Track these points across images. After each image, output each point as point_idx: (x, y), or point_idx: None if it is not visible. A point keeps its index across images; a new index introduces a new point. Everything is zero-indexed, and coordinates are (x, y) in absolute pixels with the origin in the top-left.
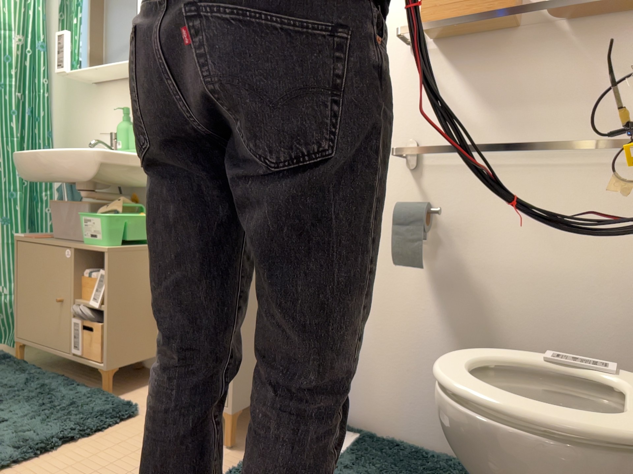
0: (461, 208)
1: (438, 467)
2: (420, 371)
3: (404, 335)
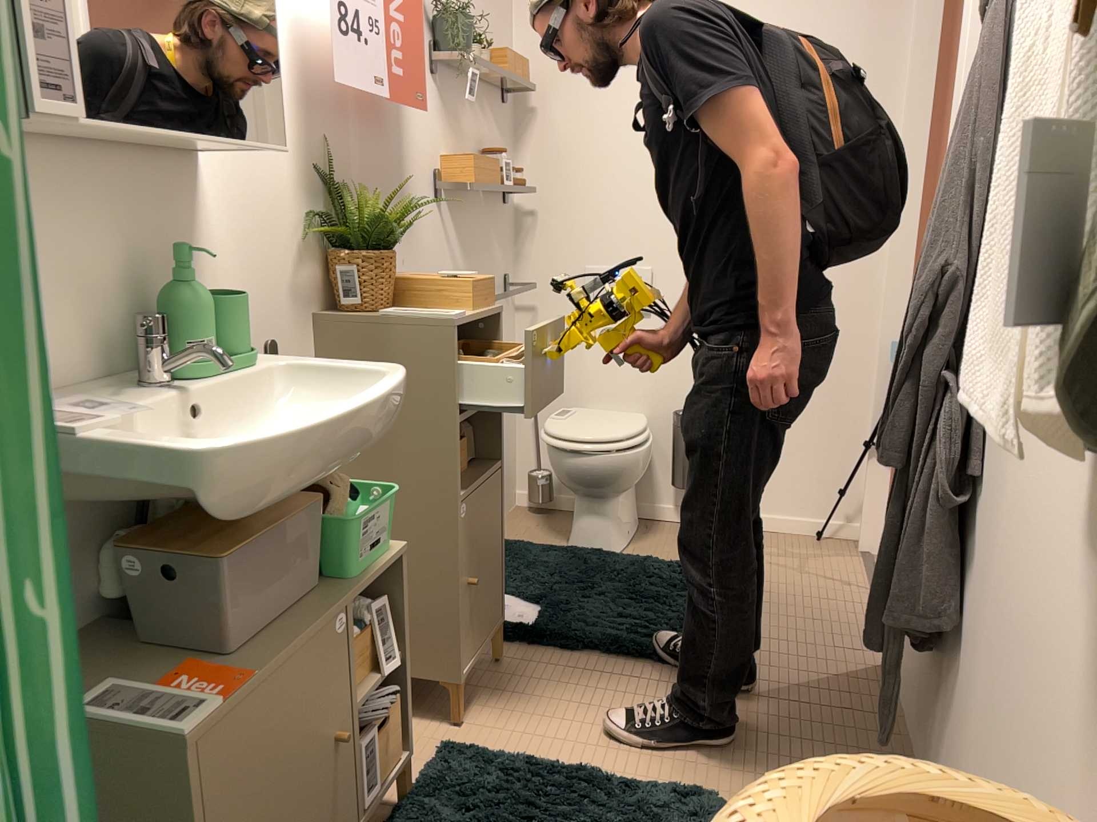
0: None
1: (506, 555)
2: None
3: None
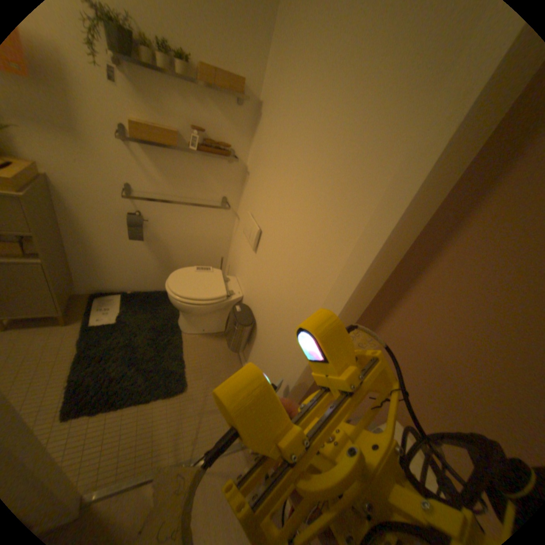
0: (156, 215)
1: (158, 300)
2: (143, 270)
3: (134, 260)
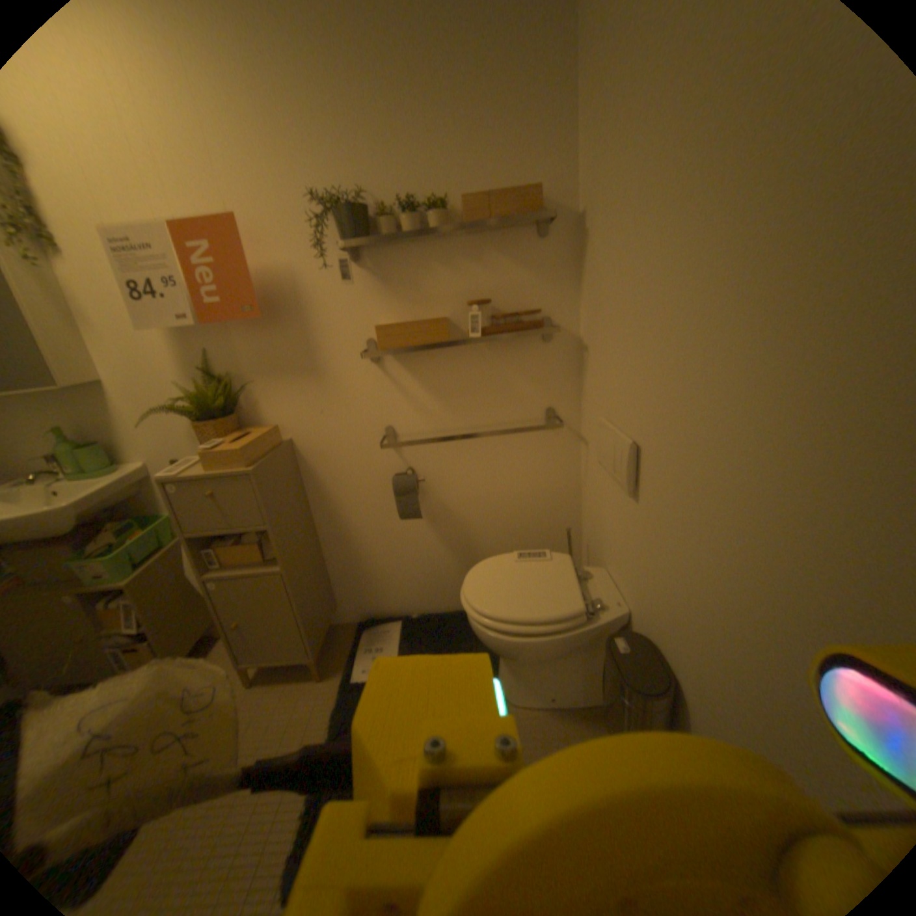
0: (438, 466)
1: (462, 627)
2: (432, 571)
3: (417, 554)
